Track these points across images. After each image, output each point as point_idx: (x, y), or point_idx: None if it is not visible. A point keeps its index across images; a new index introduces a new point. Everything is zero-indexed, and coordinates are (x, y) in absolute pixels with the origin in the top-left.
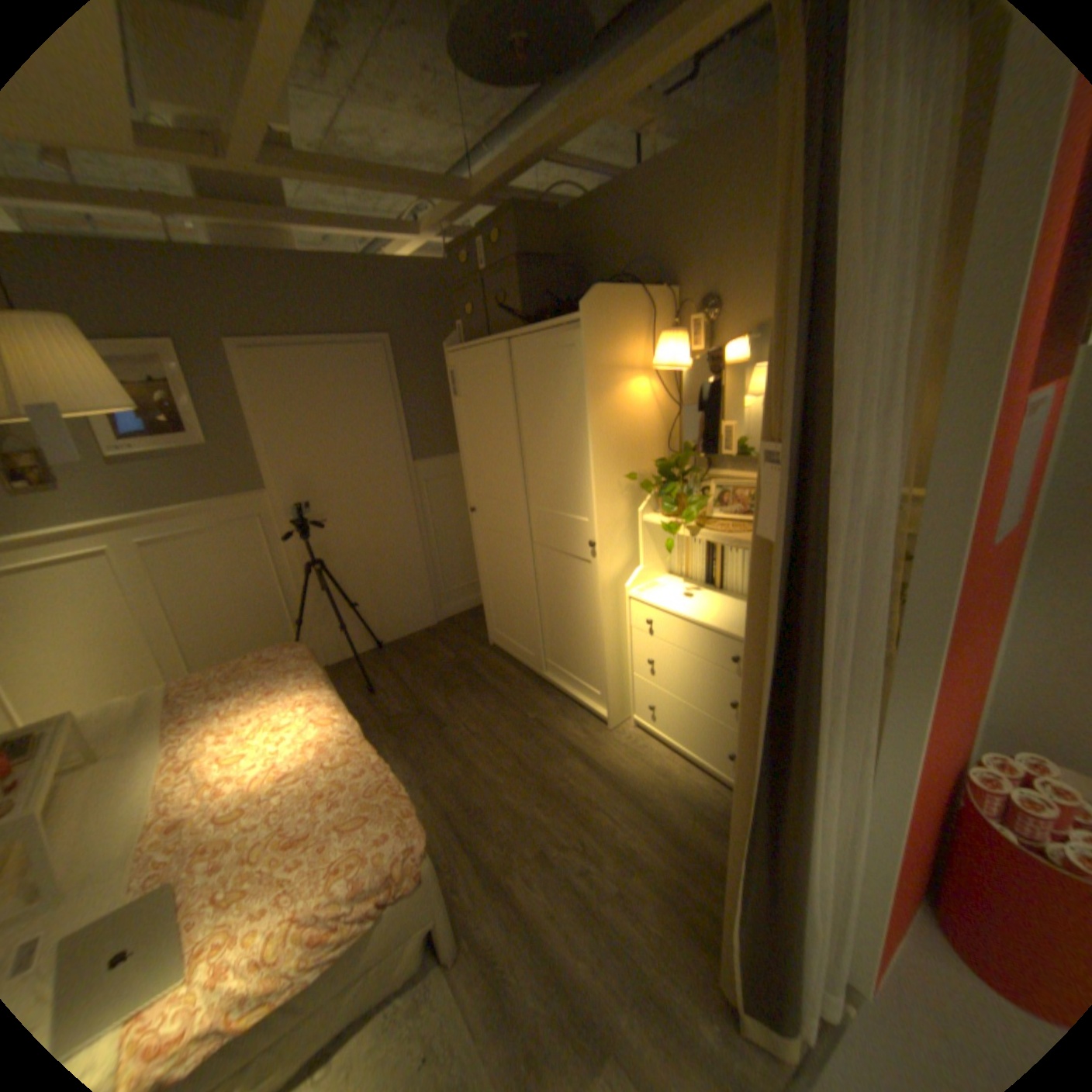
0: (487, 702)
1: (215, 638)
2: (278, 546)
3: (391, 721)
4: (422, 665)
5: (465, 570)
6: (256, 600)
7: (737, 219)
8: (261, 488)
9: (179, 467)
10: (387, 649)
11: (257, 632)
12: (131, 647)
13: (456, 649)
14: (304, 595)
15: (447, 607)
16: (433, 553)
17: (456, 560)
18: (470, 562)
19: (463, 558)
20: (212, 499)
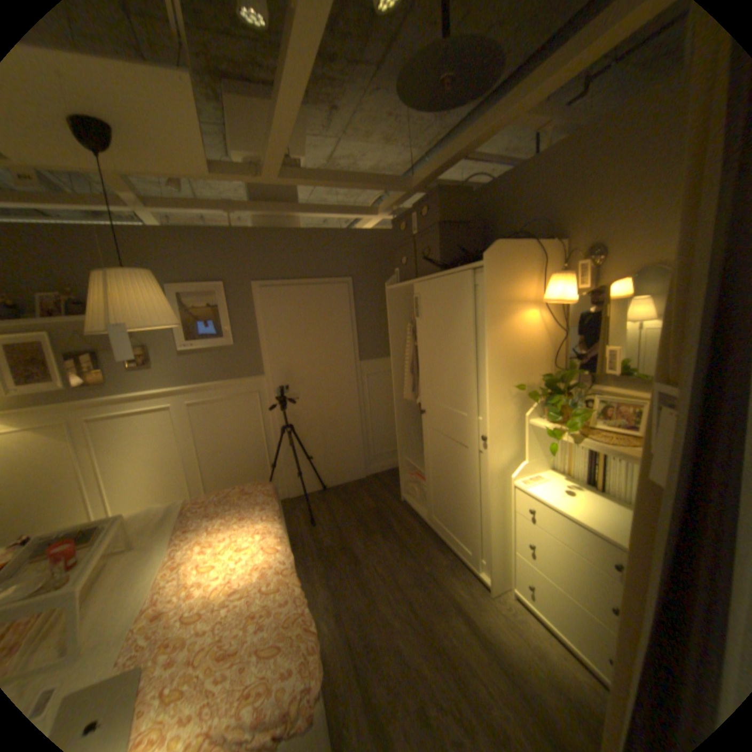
0: (394, 549)
1: (223, 470)
2: (268, 413)
3: (323, 551)
4: (351, 509)
5: (390, 440)
6: (250, 448)
7: (624, 184)
8: (262, 374)
9: (217, 359)
10: (329, 492)
11: (248, 469)
12: (175, 469)
13: (377, 500)
14: (280, 447)
15: (375, 466)
16: (368, 426)
17: (384, 433)
18: (394, 435)
19: (389, 431)
20: (233, 380)
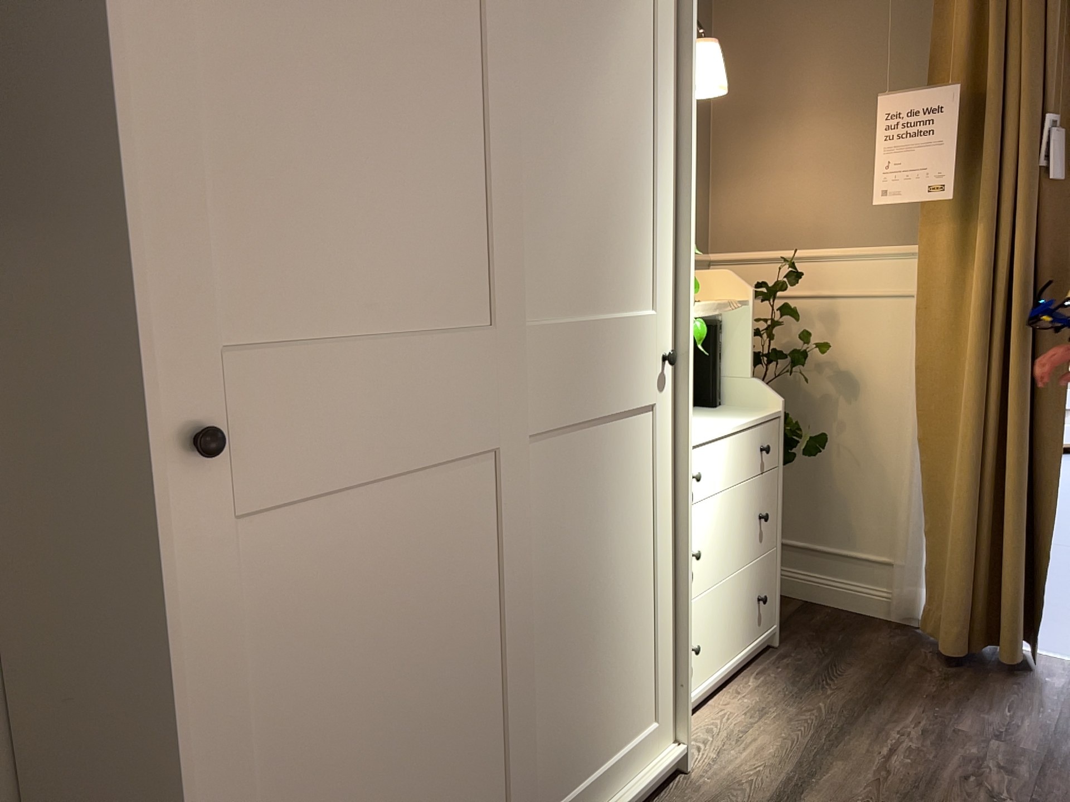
0: None
1: None
2: None
3: None
4: None
5: None
6: None
7: None
8: None
9: None
10: None
11: None
12: None
13: None
14: None
15: None
16: None
17: None
18: None
19: None
20: None
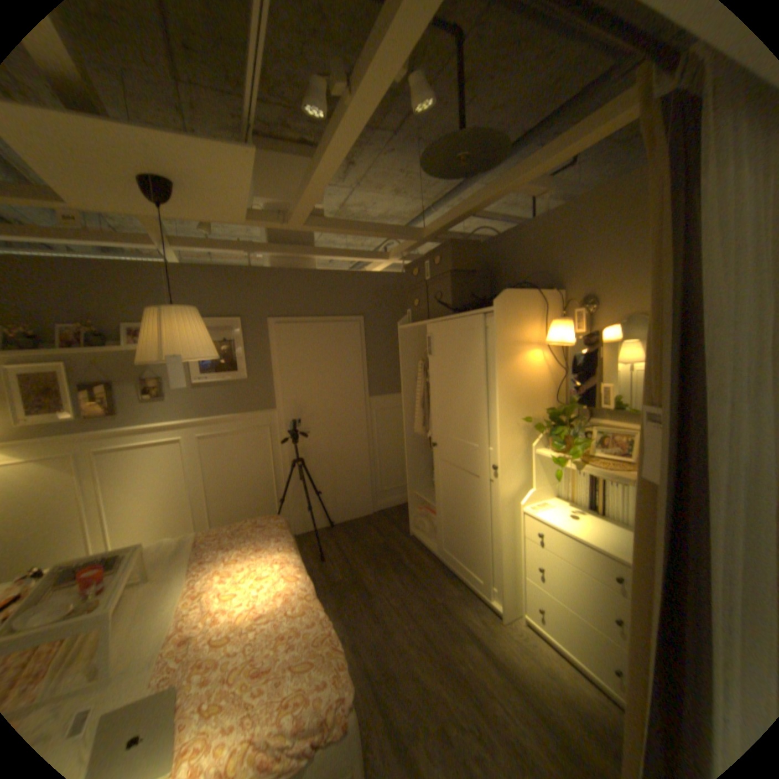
0: (406, 582)
1: (230, 505)
2: (278, 447)
3: (334, 586)
4: (360, 545)
5: (397, 476)
6: (259, 482)
7: (610, 247)
8: (274, 408)
9: (230, 392)
10: (336, 528)
11: (255, 504)
12: (181, 504)
13: (385, 536)
14: (288, 482)
15: (382, 502)
16: (376, 461)
17: (391, 468)
18: (401, 471)
19: (396, 467)
20: (245, 413)
